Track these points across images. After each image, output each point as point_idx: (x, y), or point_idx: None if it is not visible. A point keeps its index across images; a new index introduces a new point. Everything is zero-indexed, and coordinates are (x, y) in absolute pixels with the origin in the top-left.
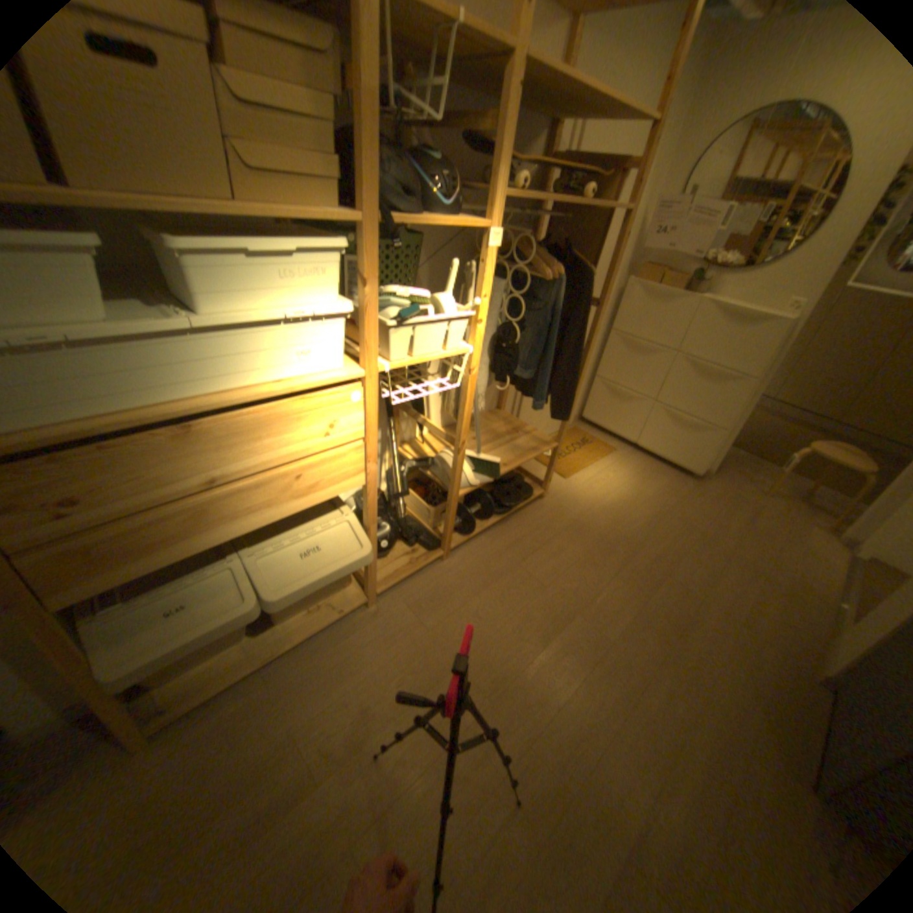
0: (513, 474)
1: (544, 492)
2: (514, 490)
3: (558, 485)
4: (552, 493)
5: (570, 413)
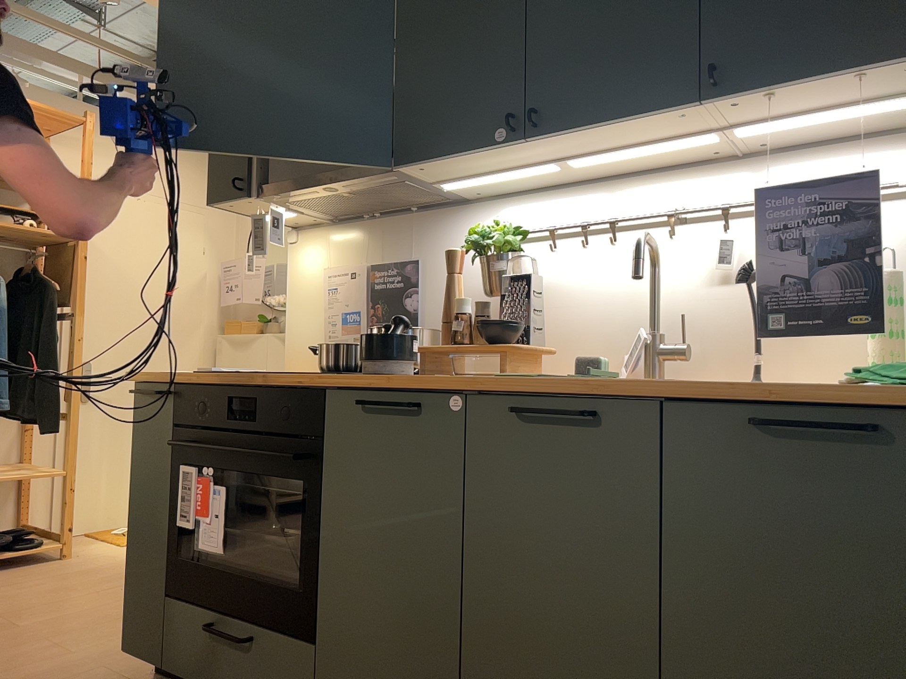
0: (22, 529)
1: (65, 548)
2: (5, 536)
3: (104, 550)
4: (86, 555)
5: (60, 423)
